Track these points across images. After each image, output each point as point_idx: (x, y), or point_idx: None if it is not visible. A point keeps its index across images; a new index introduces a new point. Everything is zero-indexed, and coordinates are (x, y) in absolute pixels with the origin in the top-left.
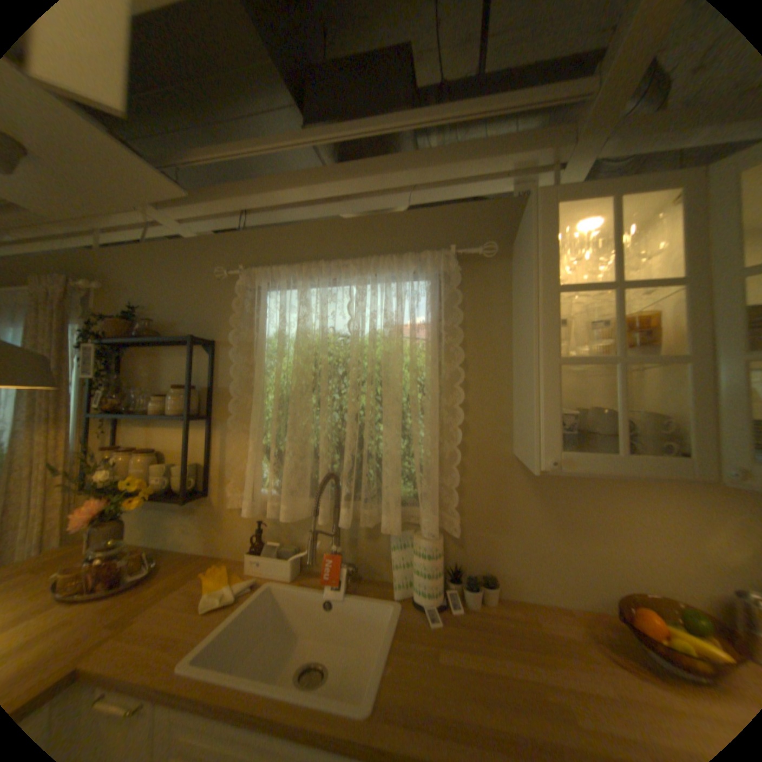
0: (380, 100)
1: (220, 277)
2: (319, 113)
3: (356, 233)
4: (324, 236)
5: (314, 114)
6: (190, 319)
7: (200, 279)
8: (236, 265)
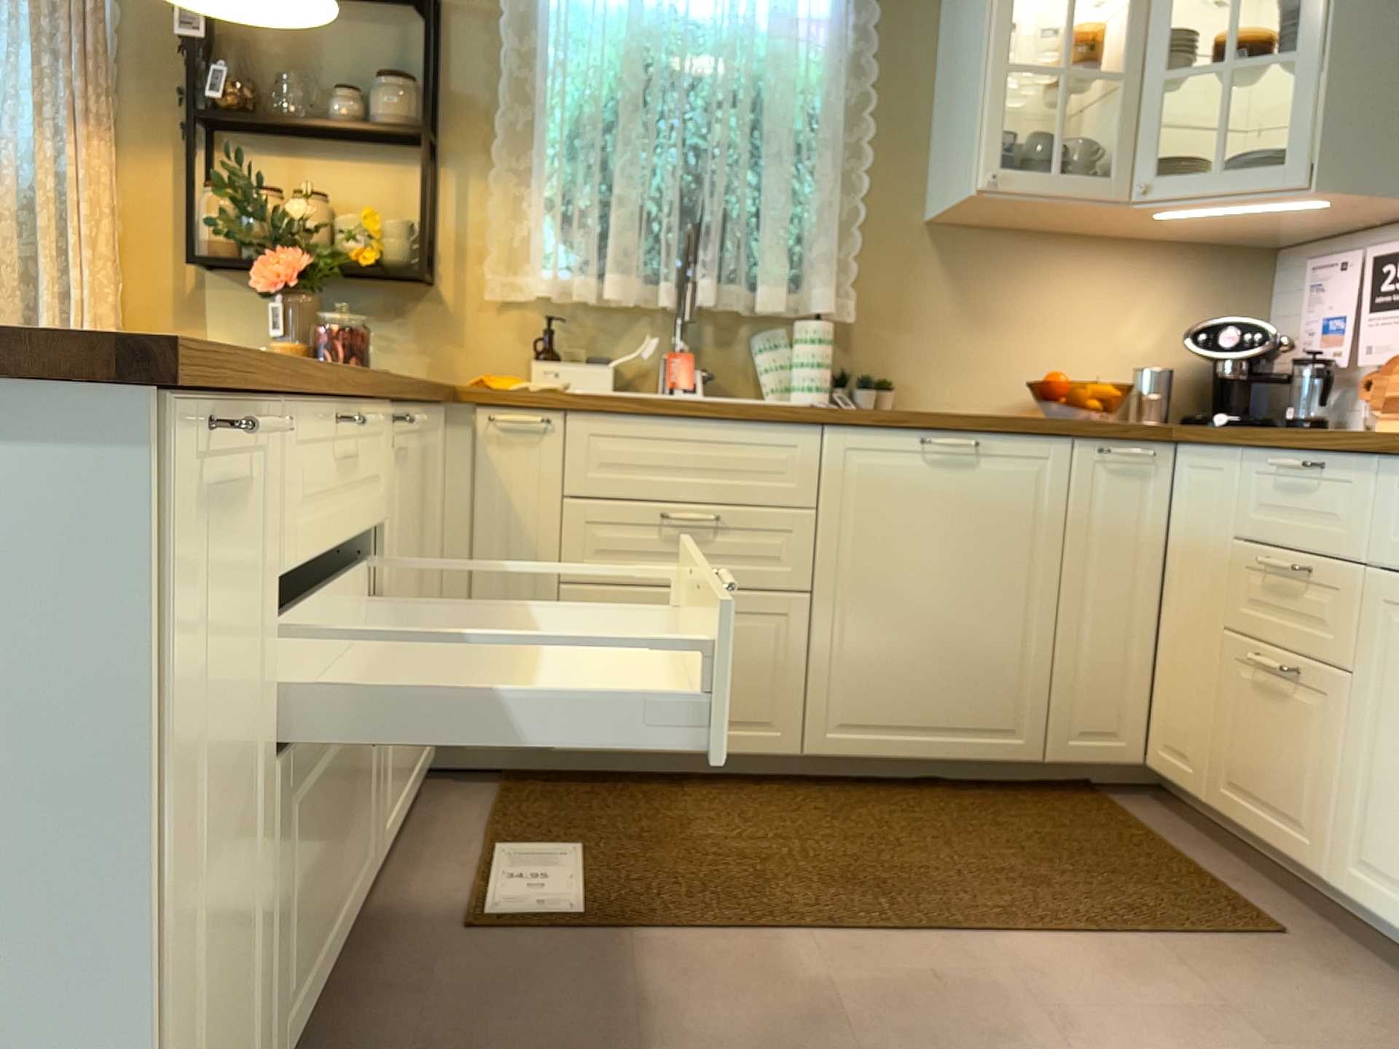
0: None
1: None
2: None
3: None
4: None
5: None
6: None
7: None
8: None
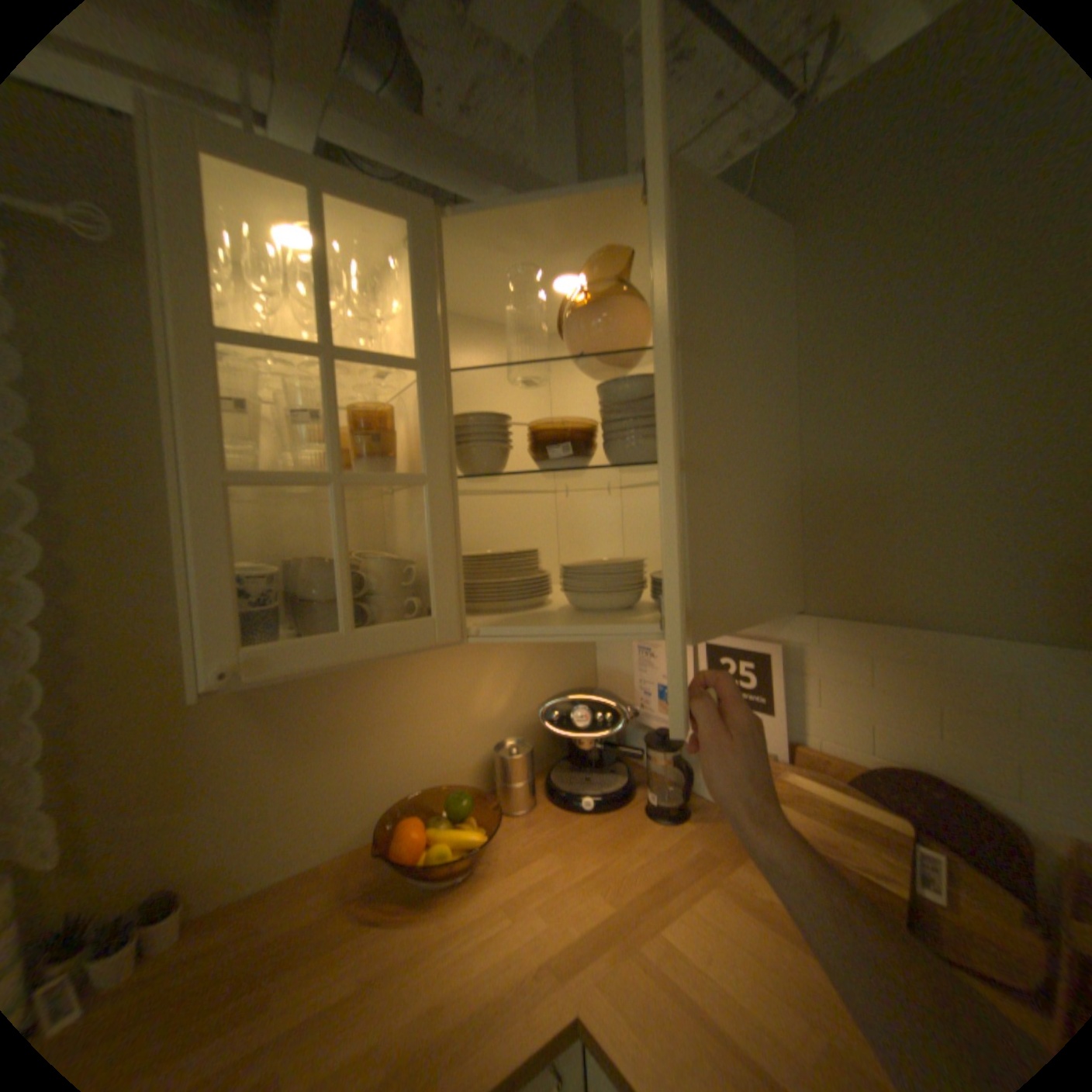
0: None
1: None
2: None
3: None
4: None
5: None
6: None
7: None
8: None
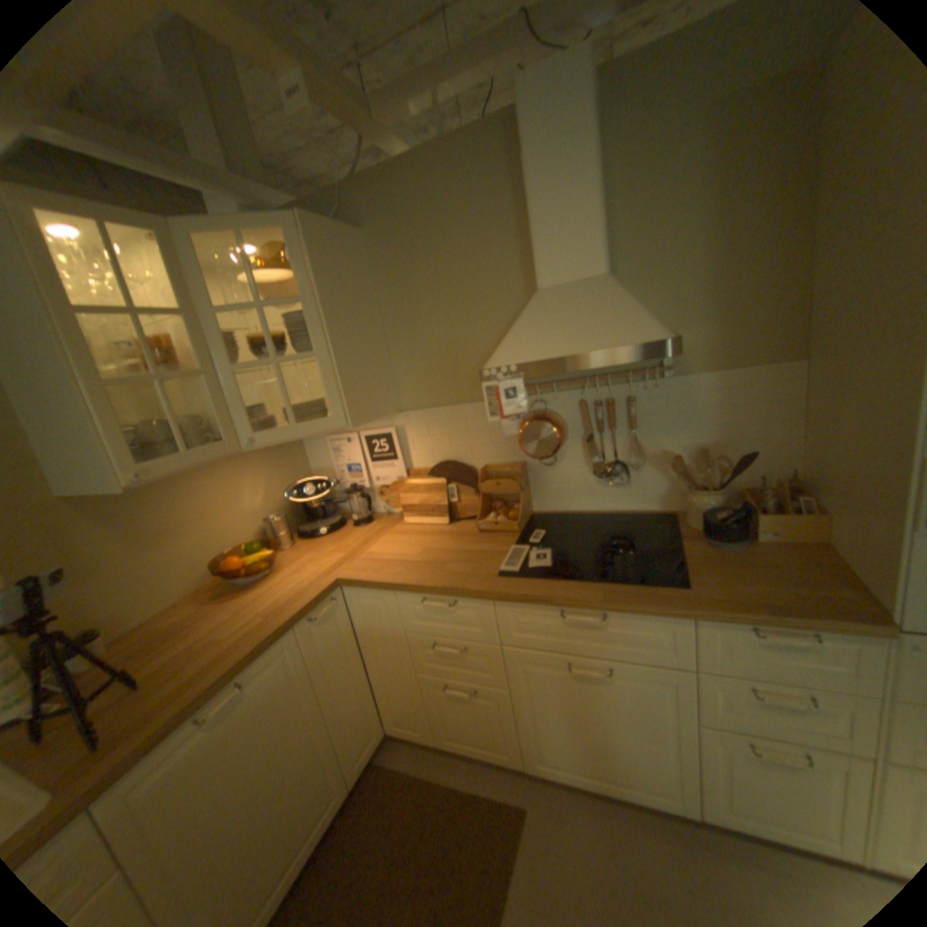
0: None
1: None
2: None
3: None
4: None
5: None
6: None
7: None
8: None
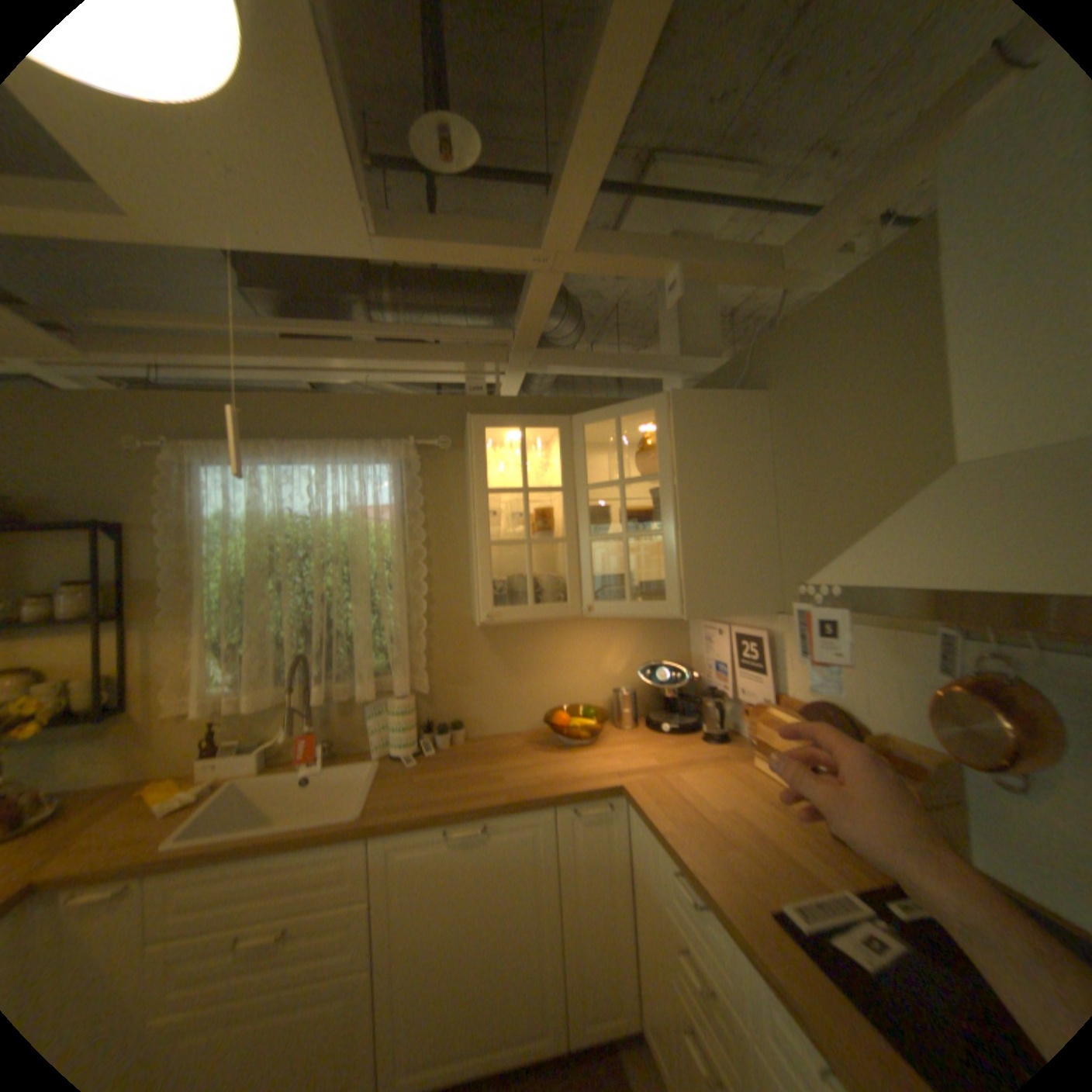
0: (331, 282)
1: (130, 448)
2: (260, 277)
3: (310, 410)
4: (271, 410)
5: (253, 277)
6: (77, 495)
7: (91, 445)
8: (150, 431)
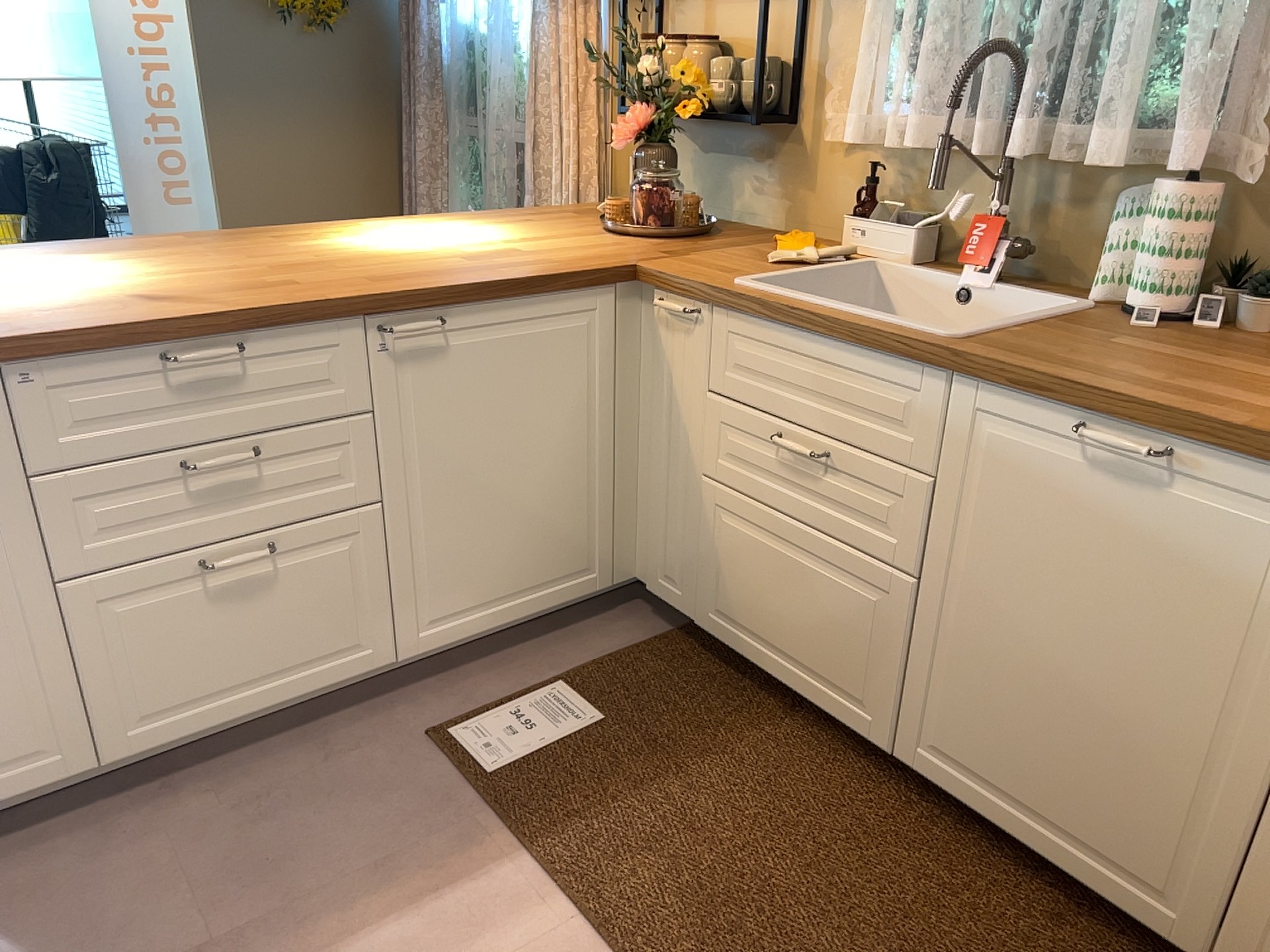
0: None
1: None
2: None
3: None
4: None
5: None
6: None
7: None
8: None
